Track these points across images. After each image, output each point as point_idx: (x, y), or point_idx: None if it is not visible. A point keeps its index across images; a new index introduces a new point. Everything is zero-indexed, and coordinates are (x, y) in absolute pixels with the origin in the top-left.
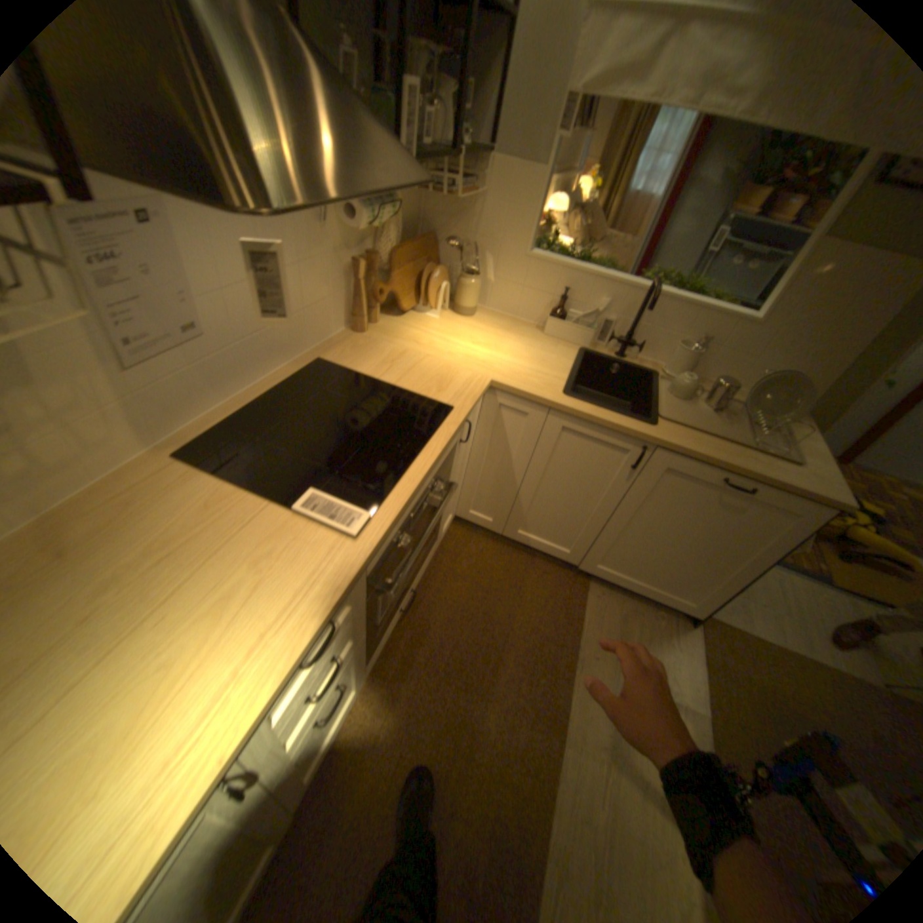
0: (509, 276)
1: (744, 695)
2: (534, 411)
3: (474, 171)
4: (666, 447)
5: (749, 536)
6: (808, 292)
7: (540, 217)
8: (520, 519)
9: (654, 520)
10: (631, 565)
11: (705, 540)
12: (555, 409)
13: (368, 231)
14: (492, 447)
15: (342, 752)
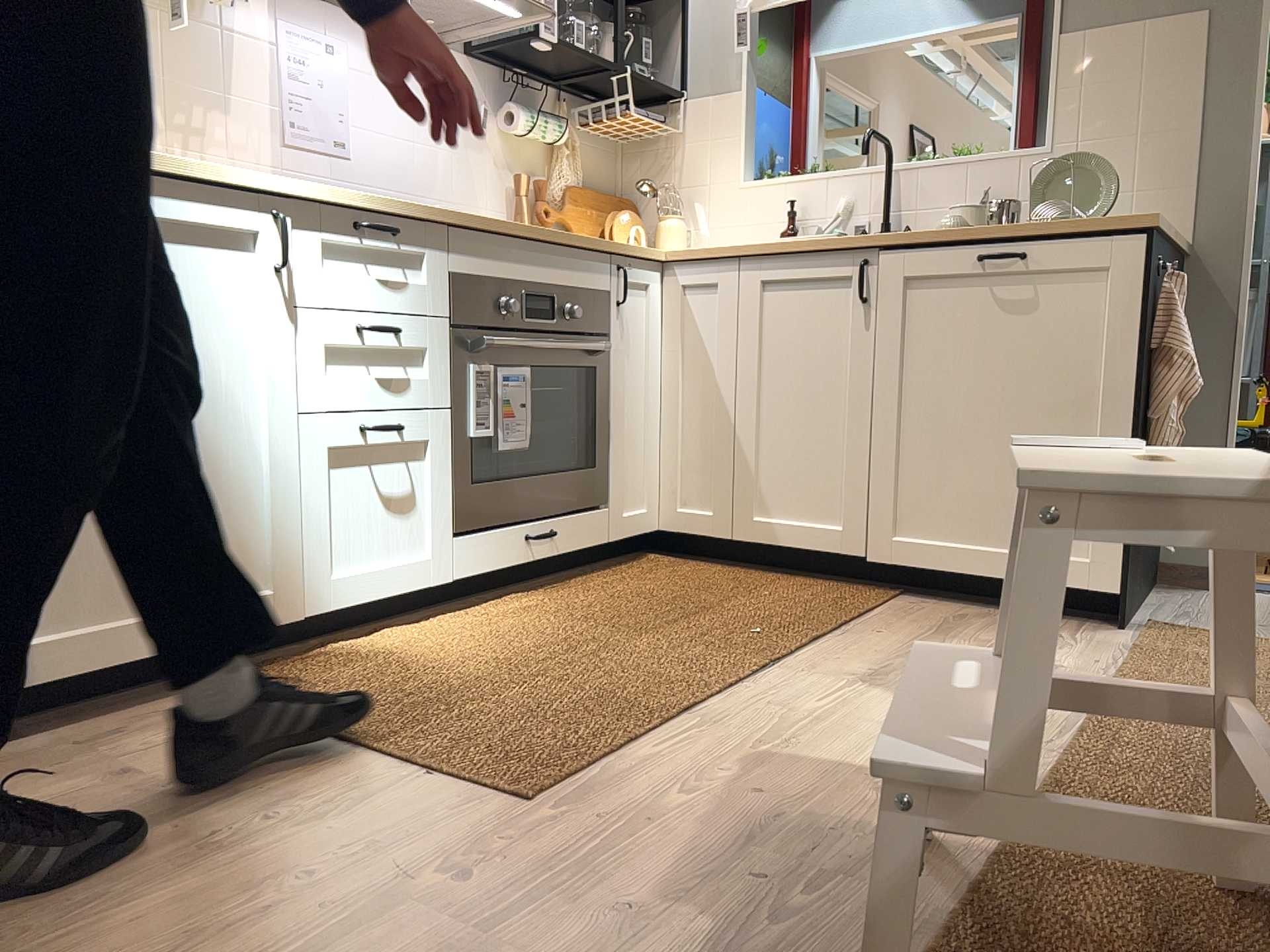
0: (727, 222)
1: (1210, 668)
2: (723, 276)
3: (666, 124)
4: (885, 246)
5: (1070, 347)
6: (1079, 101)
7: (749, 148)
8: (754, 490)
9: (933, 388)
10: (945, 508)
11: (1019, 390)
12: (746, 260)
13: (539, 171)
14: (689, 365)
15: (392, 641)
